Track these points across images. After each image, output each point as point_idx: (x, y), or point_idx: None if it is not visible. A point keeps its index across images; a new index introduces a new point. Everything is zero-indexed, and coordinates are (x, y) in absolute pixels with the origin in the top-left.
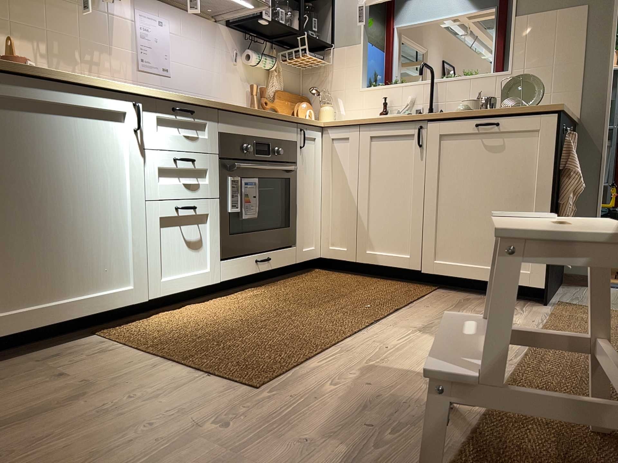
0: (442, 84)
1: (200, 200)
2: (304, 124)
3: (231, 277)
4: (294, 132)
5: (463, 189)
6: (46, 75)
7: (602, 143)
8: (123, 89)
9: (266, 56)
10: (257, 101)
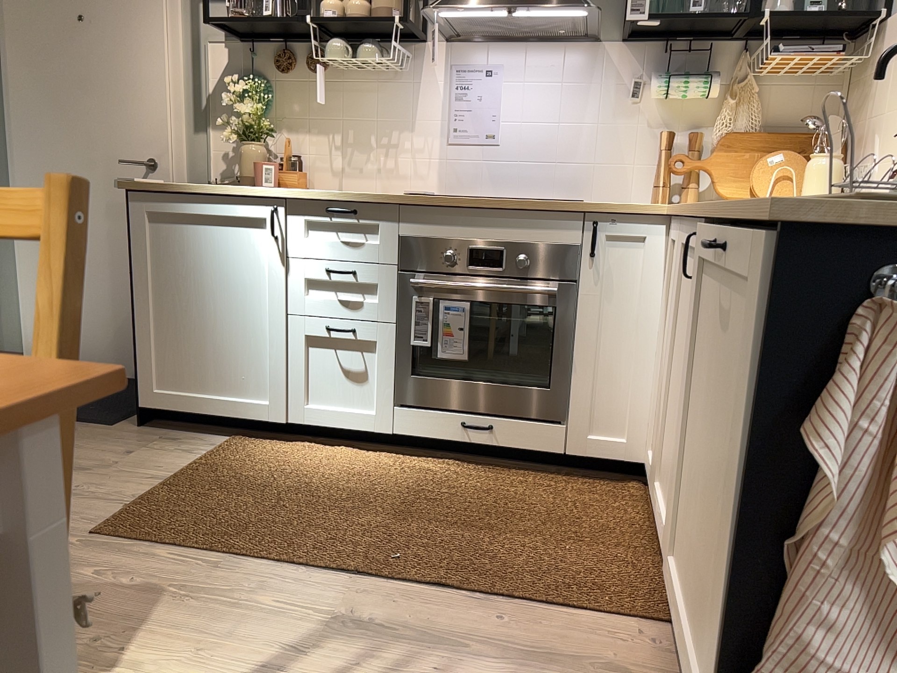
0: None
1: (363, 322)
2: (606, 215)
3: (413, 435)
4: (574, 230)
5: (708, 414)
6: (187, 190)
7: None
8: (258, 193)
9: (686, 78)
10: (665, 162)
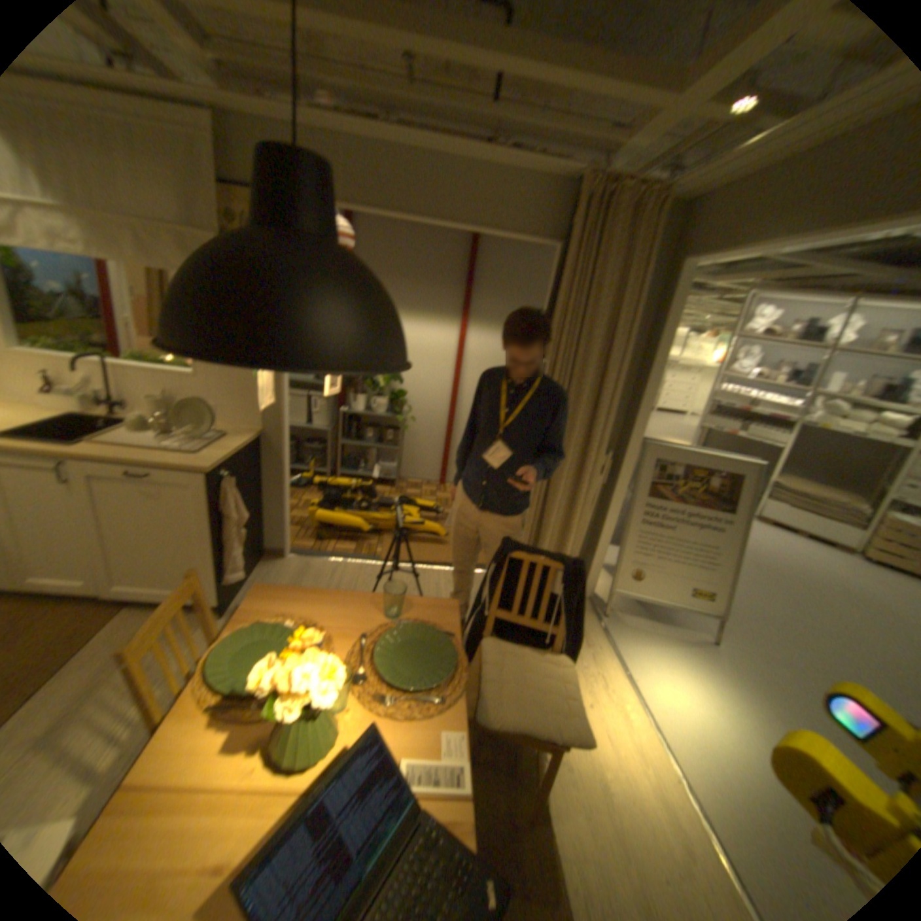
0: (119, 370)
1: None
2: None
3: None
4: None
5: (123, 529)
6: None
7: (282, 453)
8: None
9: None
10: None
